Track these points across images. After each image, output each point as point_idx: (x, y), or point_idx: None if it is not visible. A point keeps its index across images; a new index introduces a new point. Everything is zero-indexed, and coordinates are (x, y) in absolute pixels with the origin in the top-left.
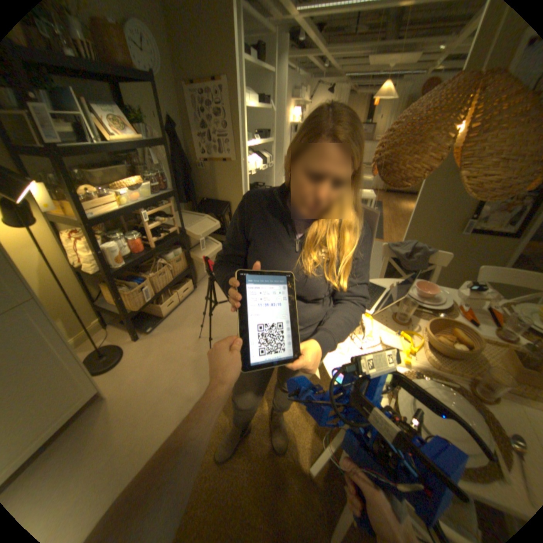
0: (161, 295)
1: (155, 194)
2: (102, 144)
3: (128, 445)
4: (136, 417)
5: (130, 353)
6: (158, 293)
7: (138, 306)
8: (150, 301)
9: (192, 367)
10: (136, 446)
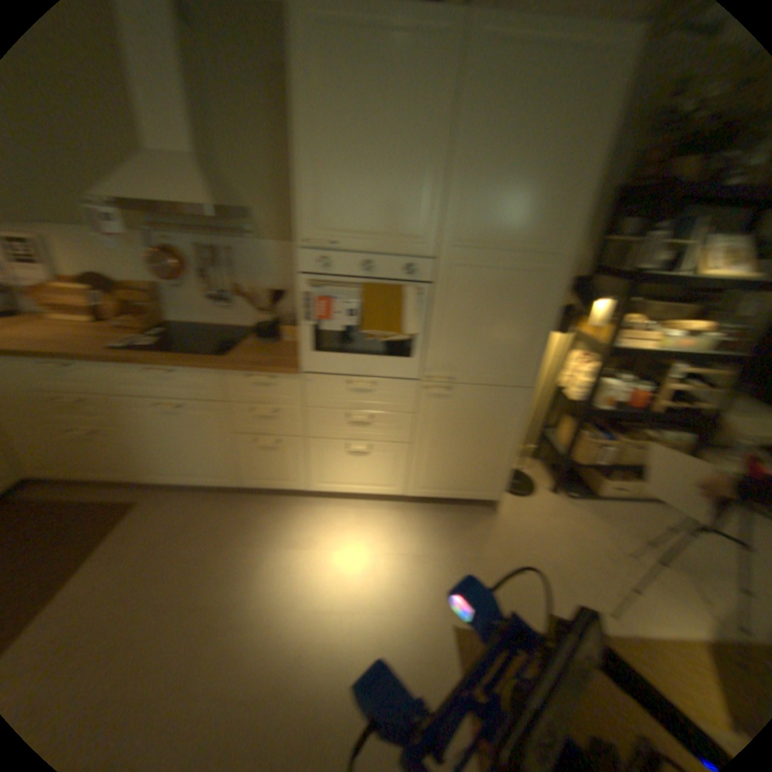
0: (620, 471)
1: (717, 350)
2: (695, 276)
3: (495, 567)
4: (515, 554)
5: (544, 499)
6: (619, 466)
7: (589, 460)
8: (604, 467)
9: (601, 575)
10: (500, 576)
